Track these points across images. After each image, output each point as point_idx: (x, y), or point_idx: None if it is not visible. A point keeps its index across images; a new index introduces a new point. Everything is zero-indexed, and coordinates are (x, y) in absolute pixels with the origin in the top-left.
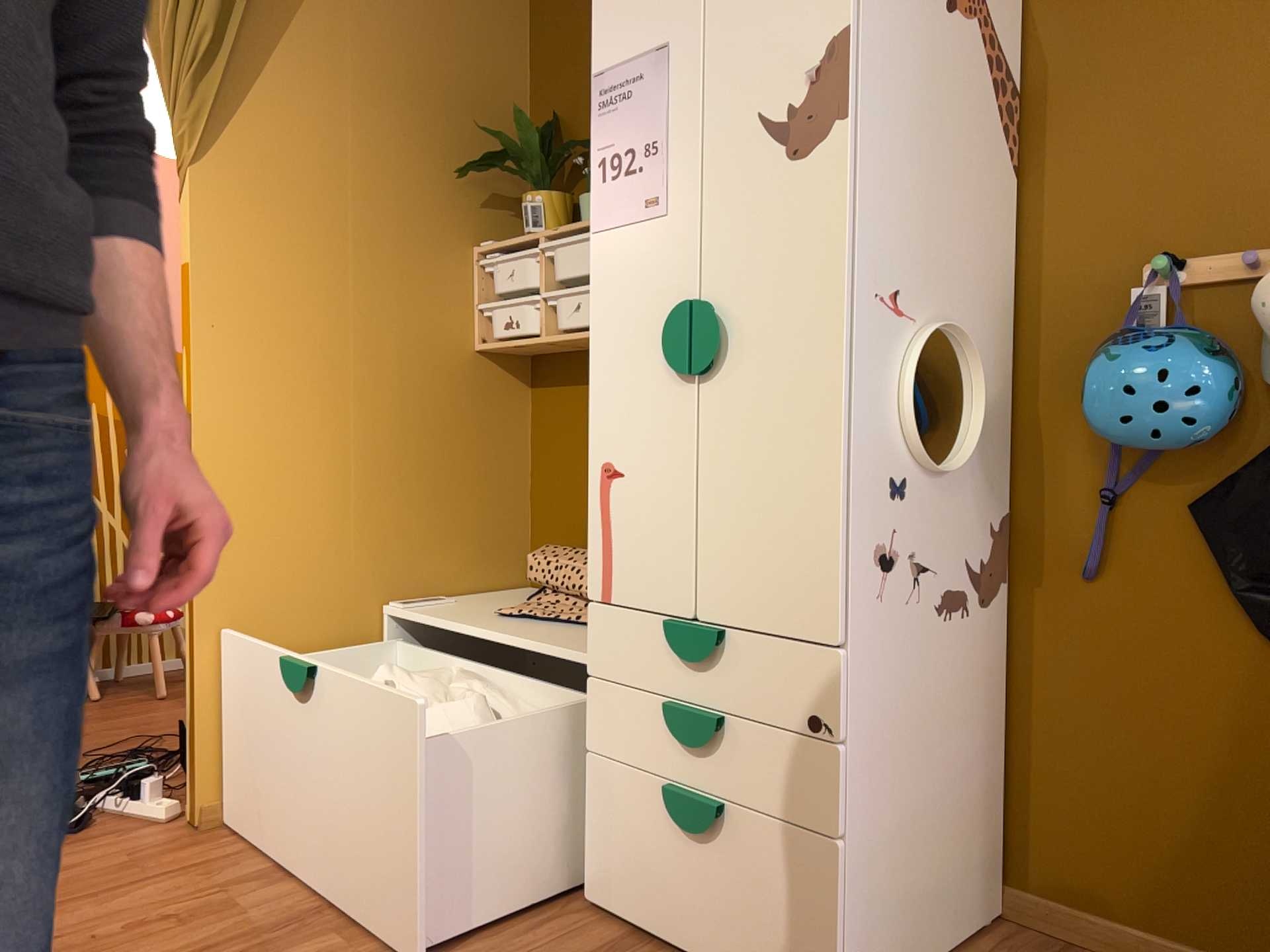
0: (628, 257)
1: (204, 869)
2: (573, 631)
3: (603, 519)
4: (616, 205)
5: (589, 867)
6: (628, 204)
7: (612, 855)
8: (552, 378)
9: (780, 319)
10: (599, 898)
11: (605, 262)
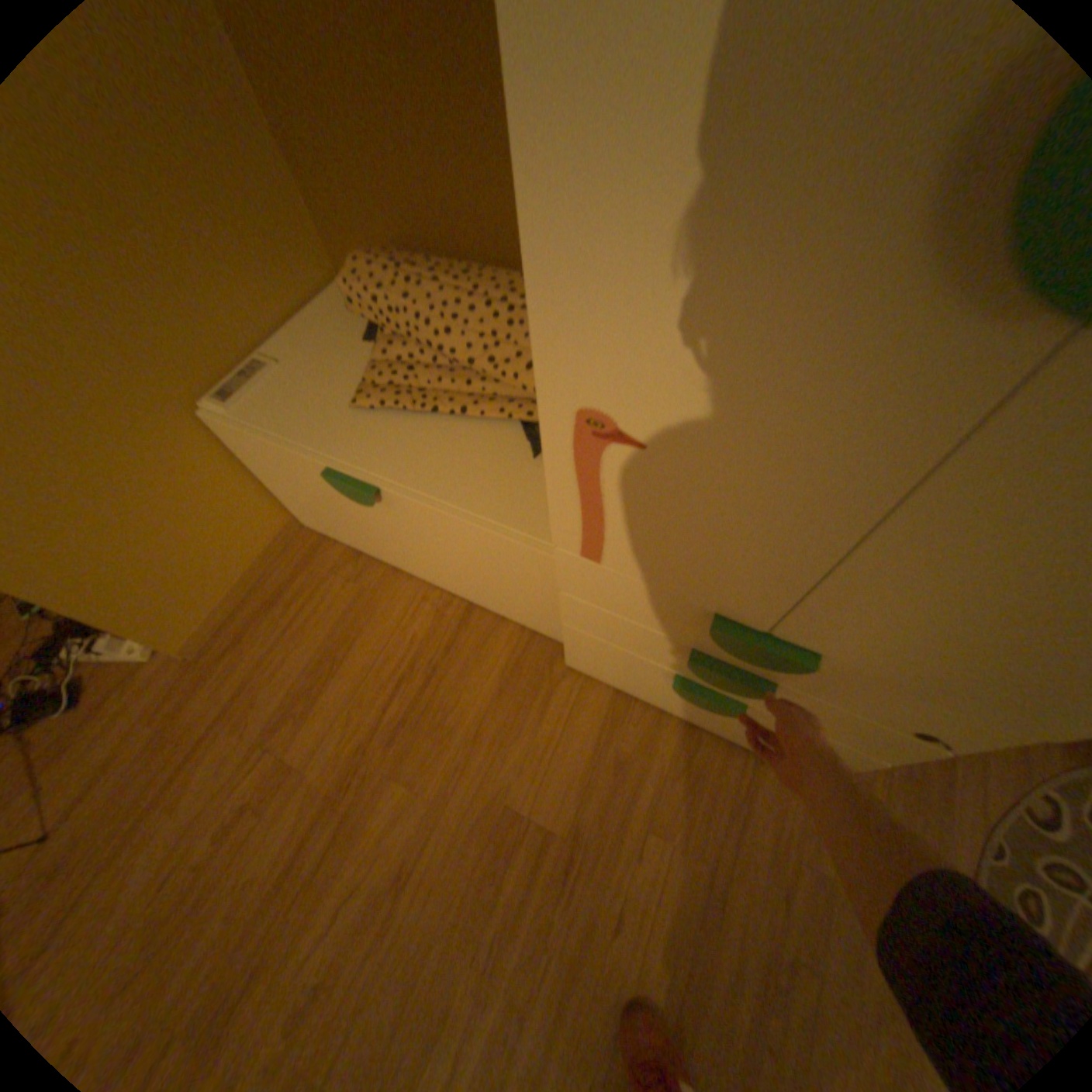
0: None
1: (231, 721)
2: (471, 440)
3: (584, 484)
4: None
5: (567, 653)
6: None
7: (597, 665)
8: None
9: None
10: (582, 670)
11: None
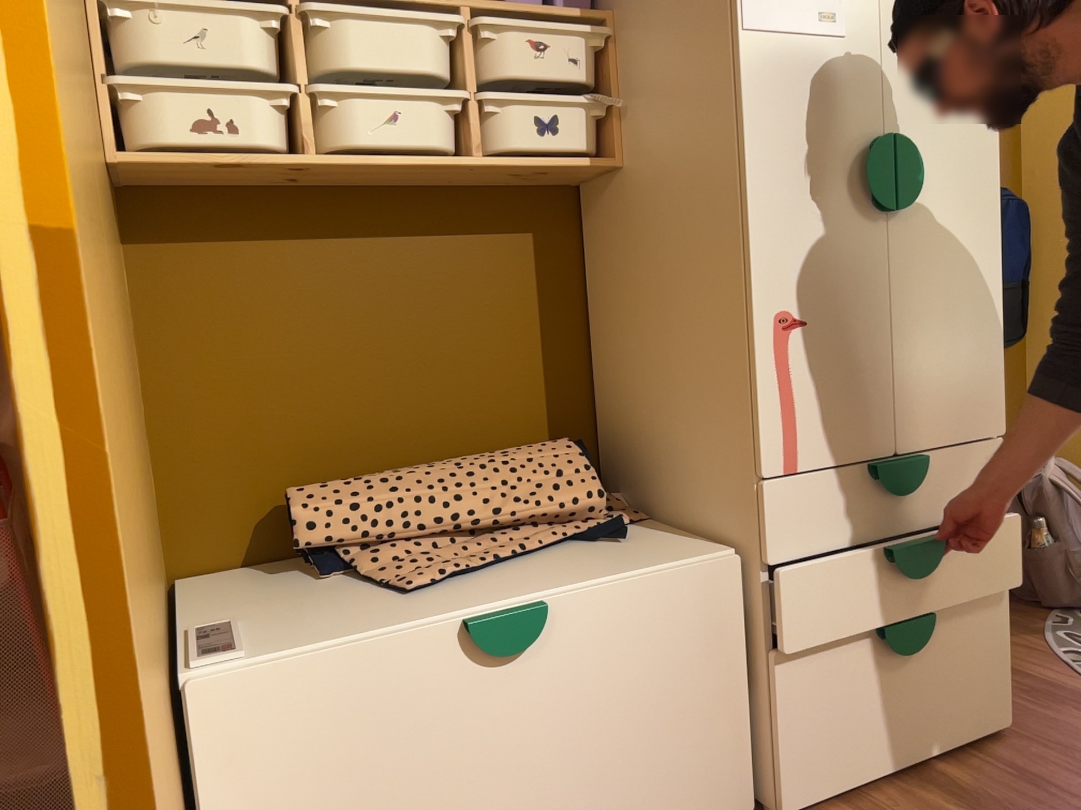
0: (798, 74)
1: None
2: (559, 559)
3: (783, 379)
4: (779, 7)
5: (780, 778)
6: (795, 10)
7: (817, 741)
8: (188, 231)
9: (955, 167)
10: (804, 797)
11: (766, 72)
